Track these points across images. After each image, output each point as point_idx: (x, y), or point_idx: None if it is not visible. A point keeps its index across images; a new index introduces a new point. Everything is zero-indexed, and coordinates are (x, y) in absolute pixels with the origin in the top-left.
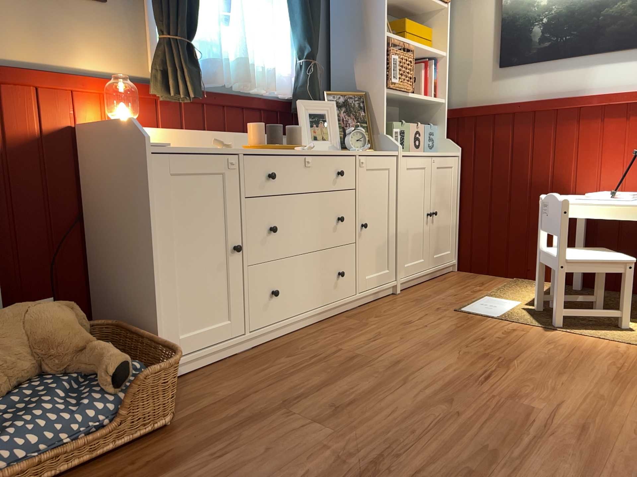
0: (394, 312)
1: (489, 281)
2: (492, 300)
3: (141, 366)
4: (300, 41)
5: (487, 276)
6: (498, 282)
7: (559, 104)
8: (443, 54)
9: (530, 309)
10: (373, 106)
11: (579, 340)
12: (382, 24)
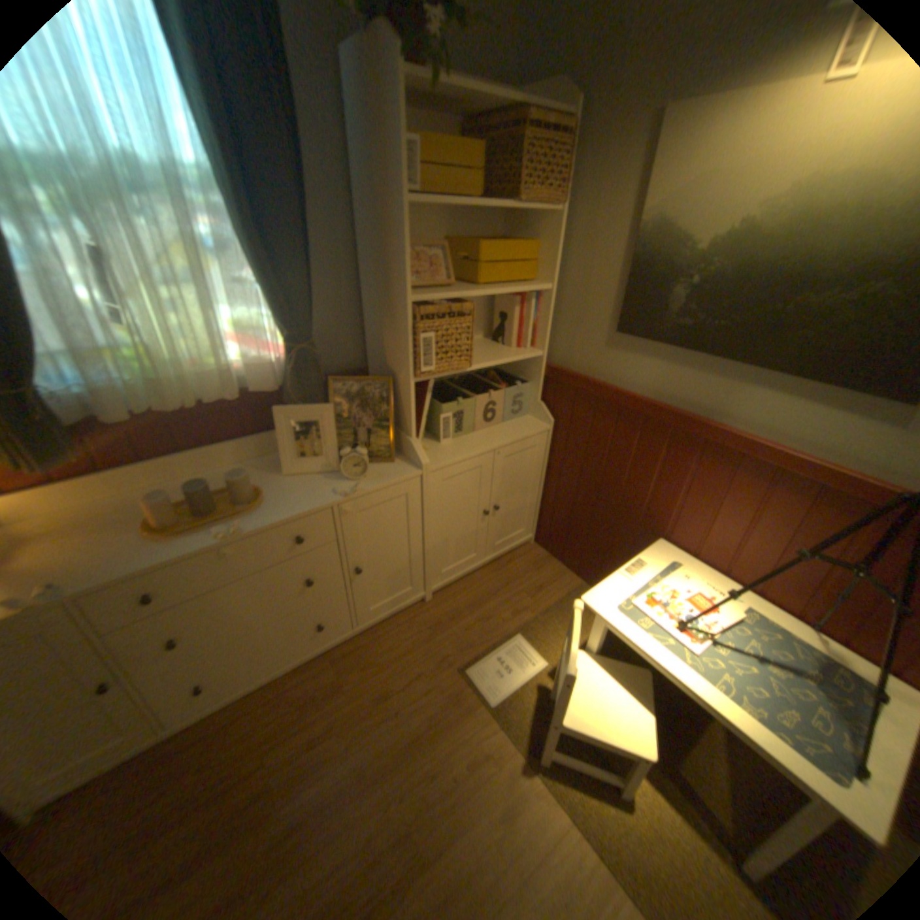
0: (390, 659)
1: (552, 585)
2: (518, 650)
3: None
4: (274, 316)
5: (557, 570)
6: (560, 591)
7: (682, 423)
8: (547, 289)
9: (546, 695)
10: (403, 398)
11: (545, 824)
12: (405, 285)
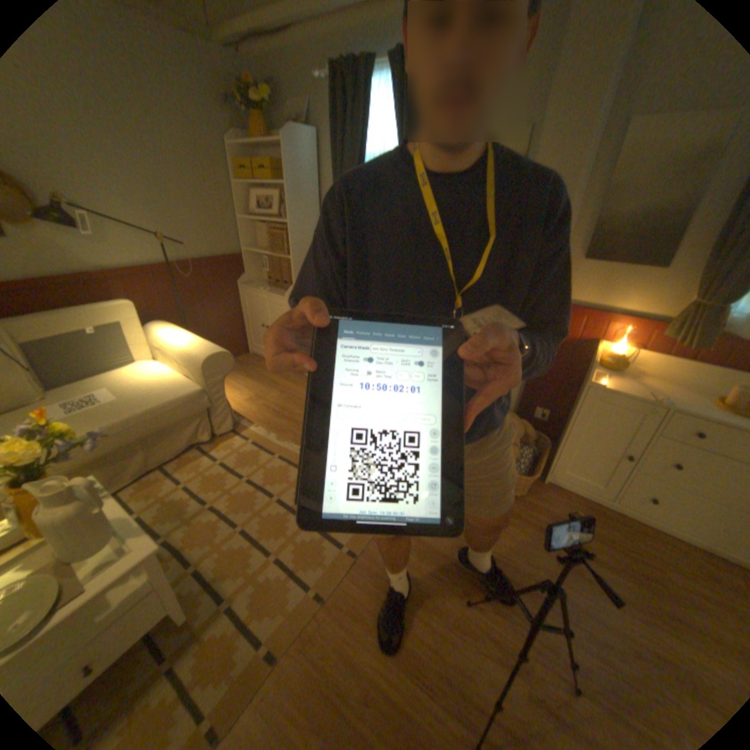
0: None
1: None
2: None
3: (524, 470)
4: None
5: None
6: None
7: None
8: None
9: None
10: None
11: None
12: None
